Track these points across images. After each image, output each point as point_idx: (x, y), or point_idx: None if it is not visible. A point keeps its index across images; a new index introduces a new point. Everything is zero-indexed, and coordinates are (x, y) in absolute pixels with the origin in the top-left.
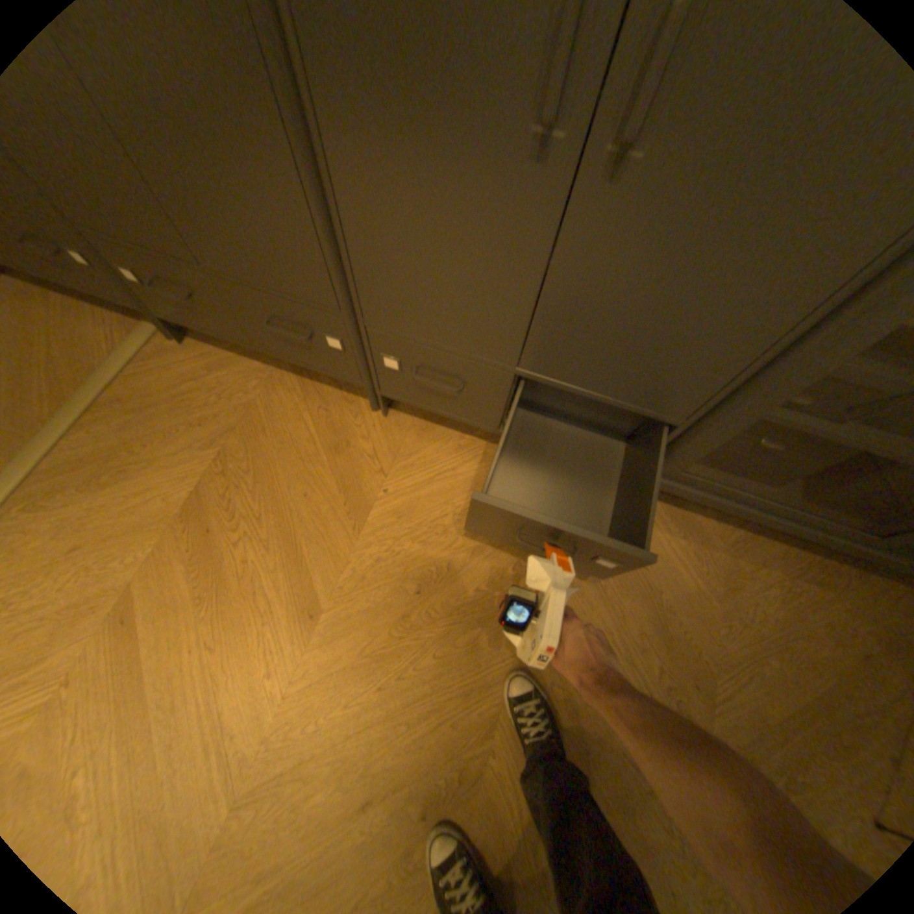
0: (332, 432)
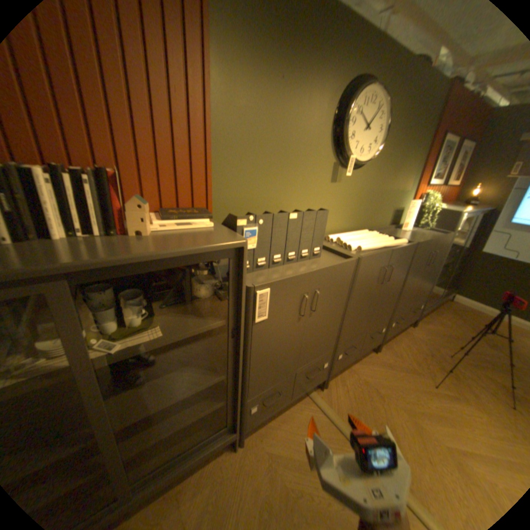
0: (384, 366)
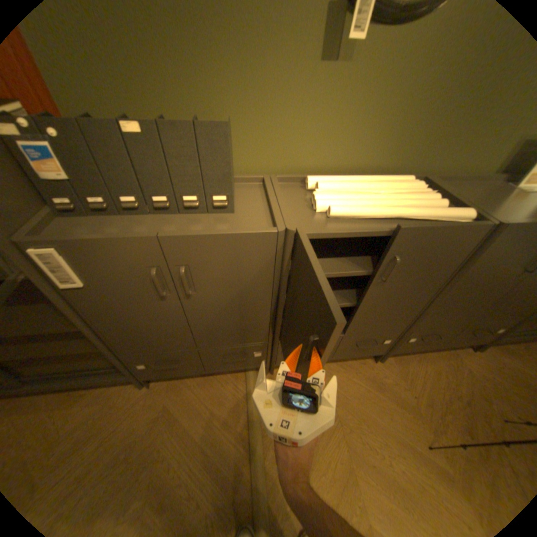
0: (372, 382)
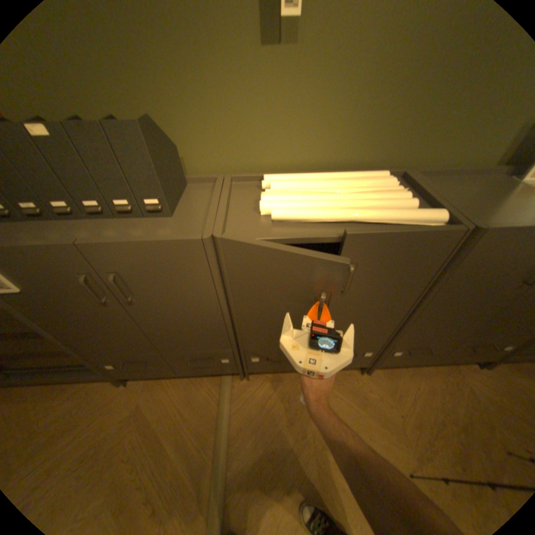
0: (355, 395)
